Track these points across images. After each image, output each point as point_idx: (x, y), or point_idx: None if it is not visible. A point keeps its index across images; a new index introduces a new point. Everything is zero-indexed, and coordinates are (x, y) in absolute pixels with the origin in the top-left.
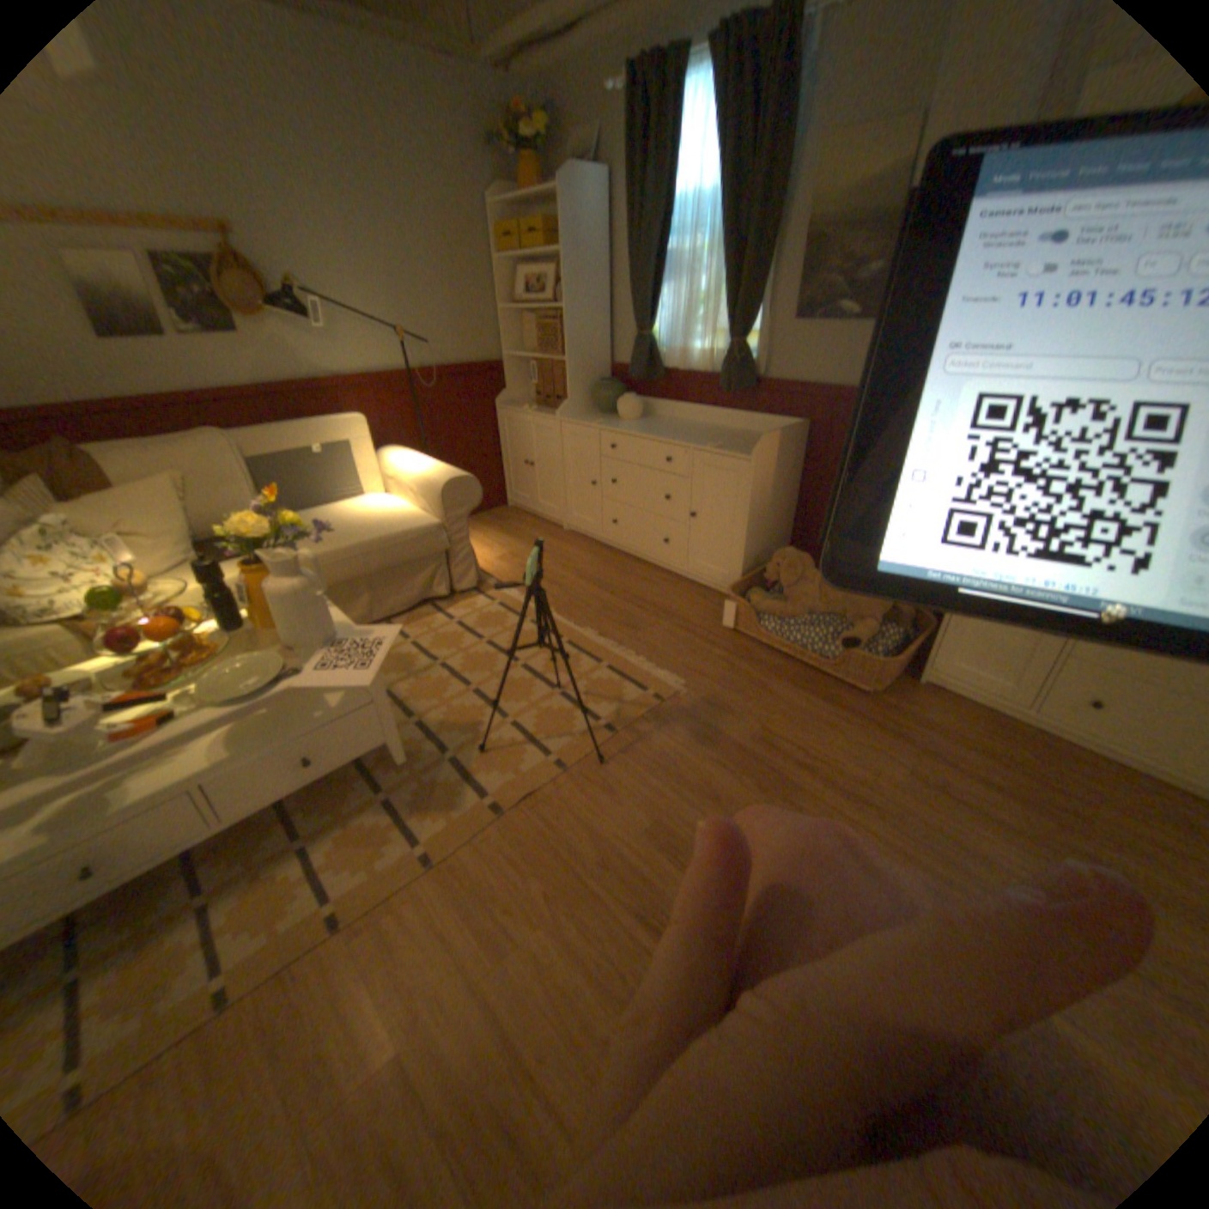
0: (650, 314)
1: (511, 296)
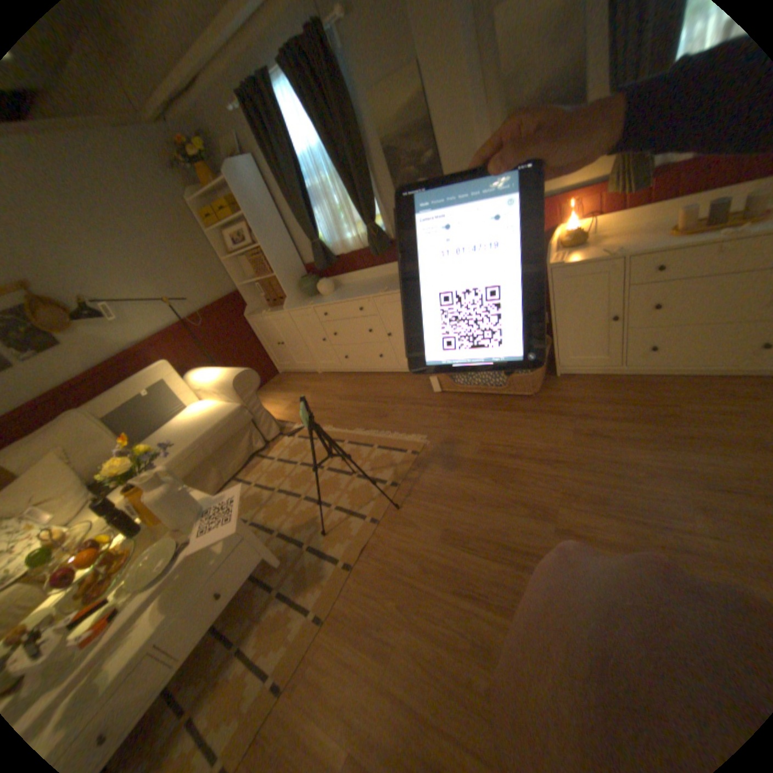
0: (313, 228)
1: (226, 249)
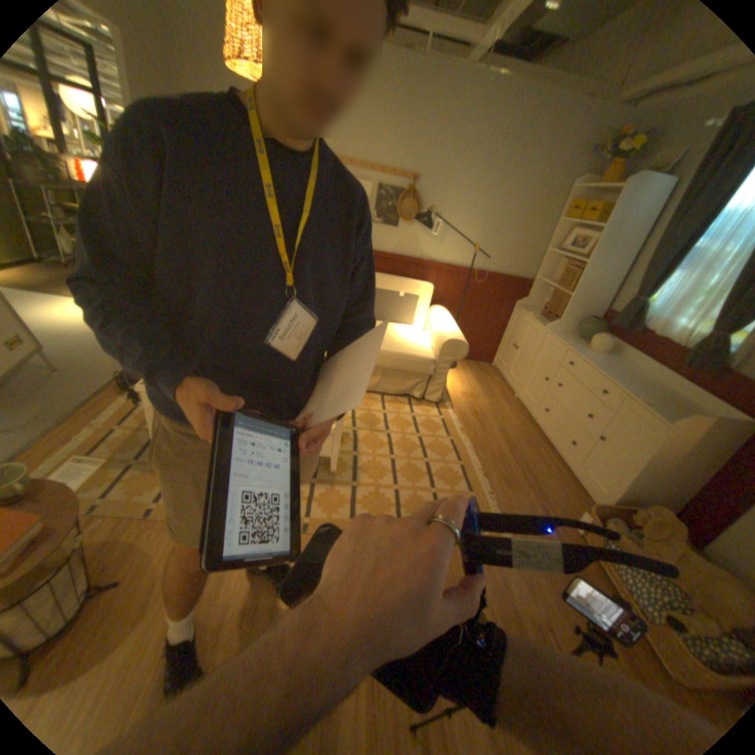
0: (654, 289)
1: (561, 245)
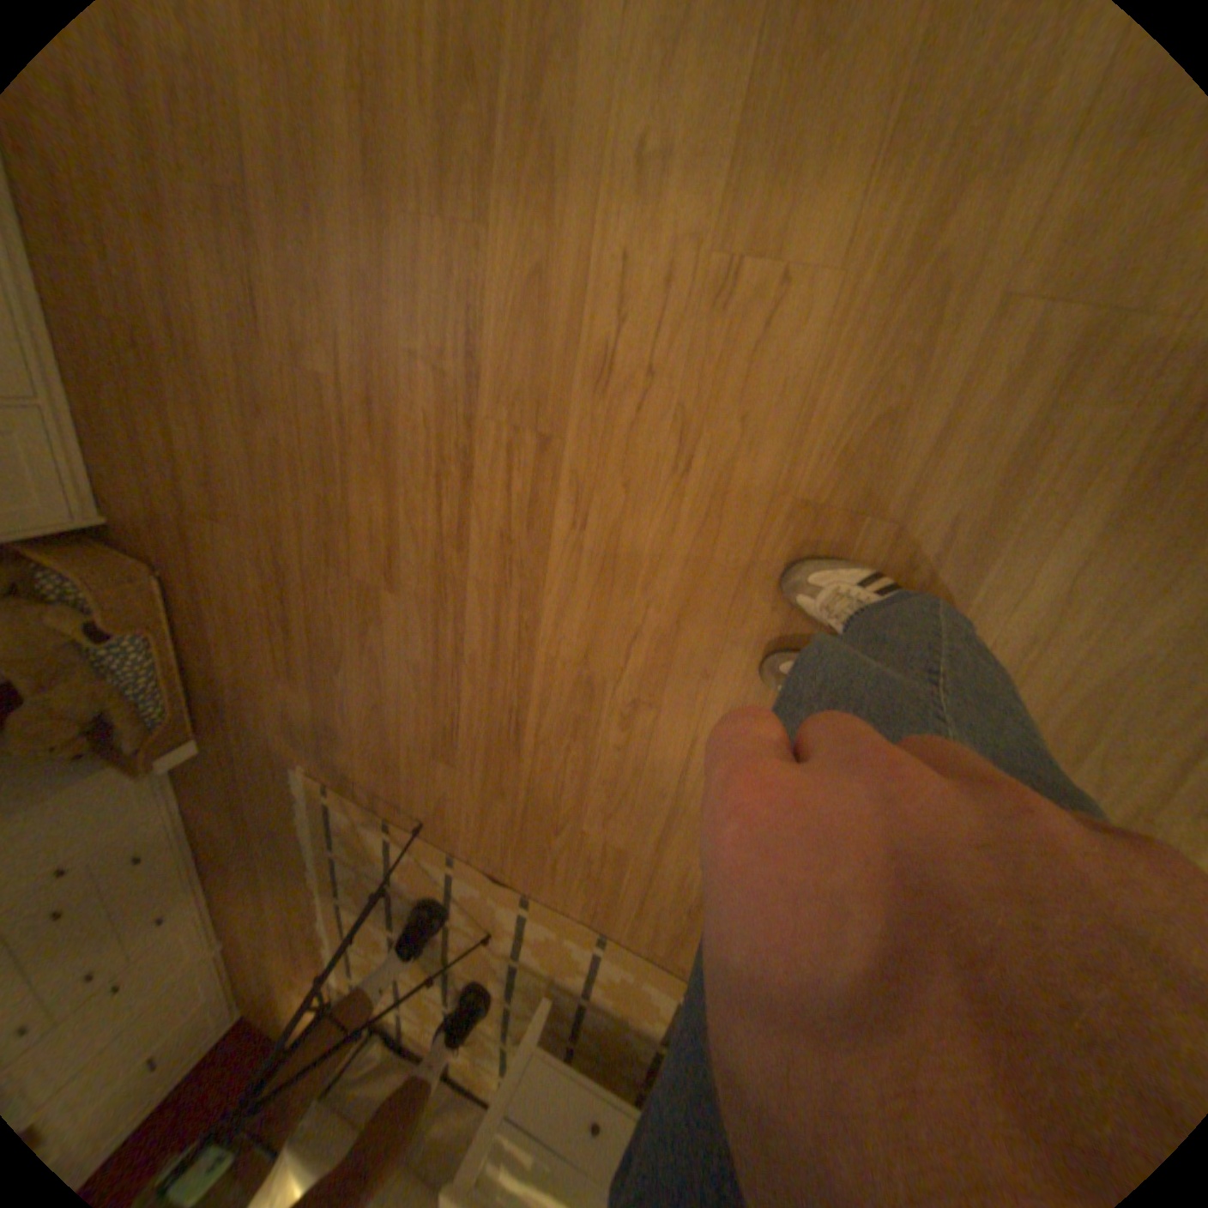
0: None
1: None
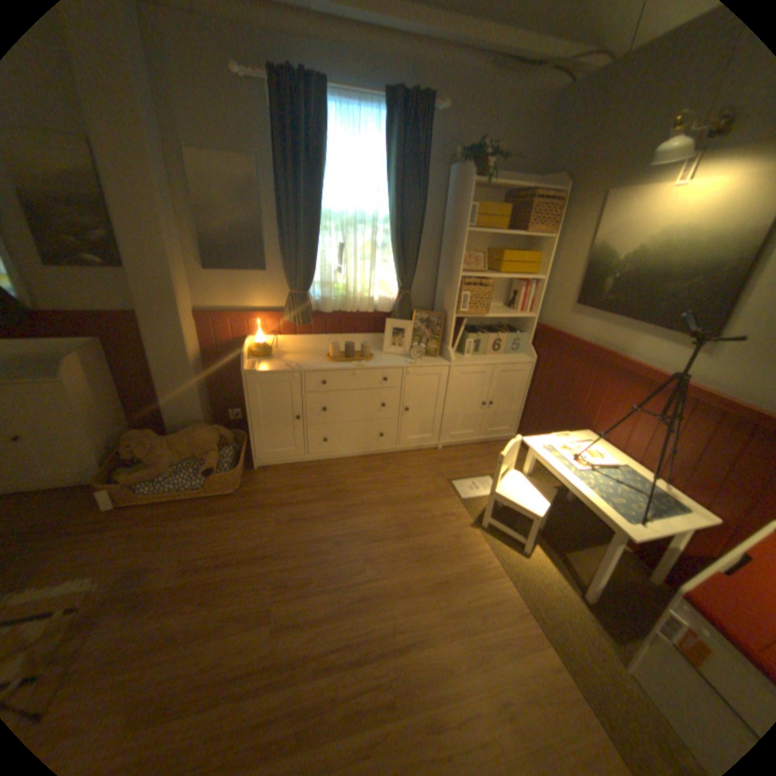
0: None
1: None
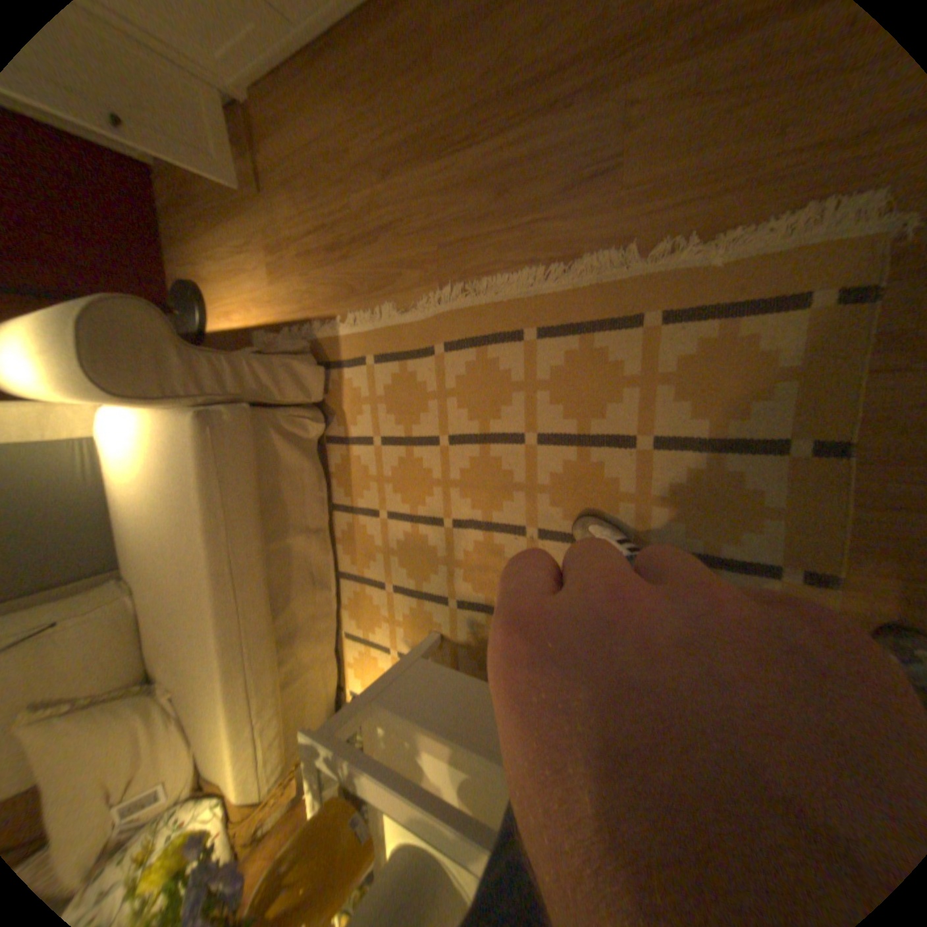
0: None
1: None
